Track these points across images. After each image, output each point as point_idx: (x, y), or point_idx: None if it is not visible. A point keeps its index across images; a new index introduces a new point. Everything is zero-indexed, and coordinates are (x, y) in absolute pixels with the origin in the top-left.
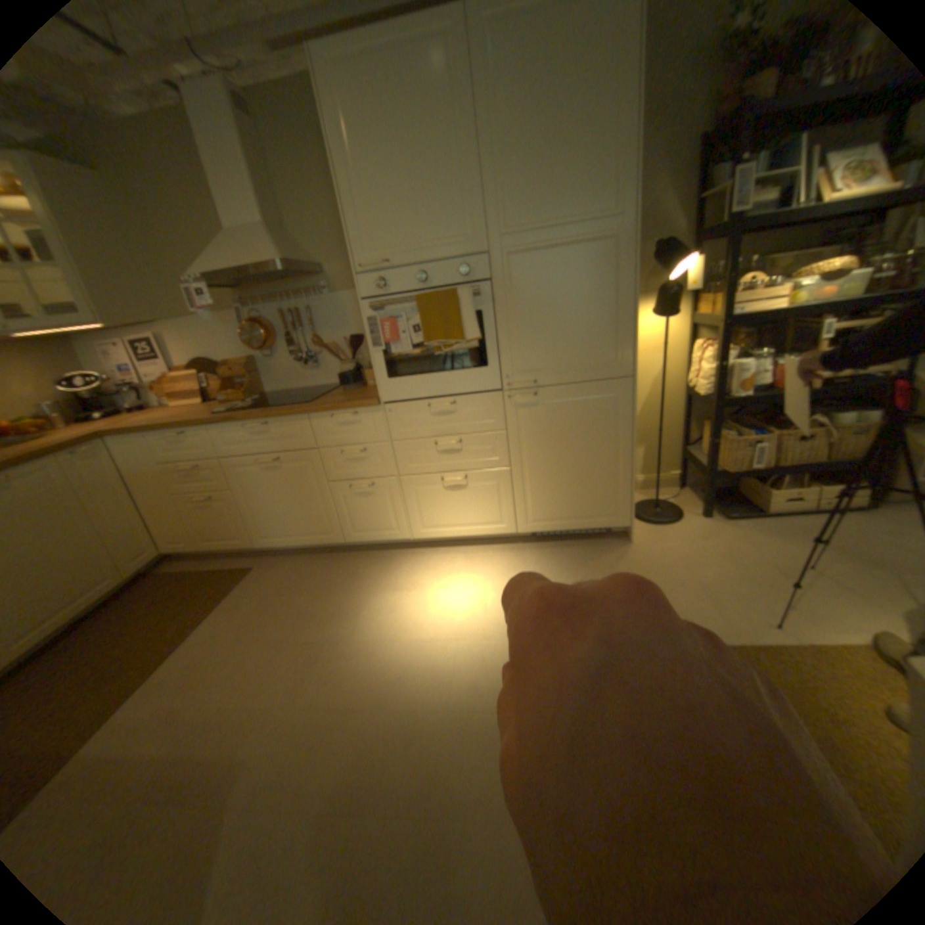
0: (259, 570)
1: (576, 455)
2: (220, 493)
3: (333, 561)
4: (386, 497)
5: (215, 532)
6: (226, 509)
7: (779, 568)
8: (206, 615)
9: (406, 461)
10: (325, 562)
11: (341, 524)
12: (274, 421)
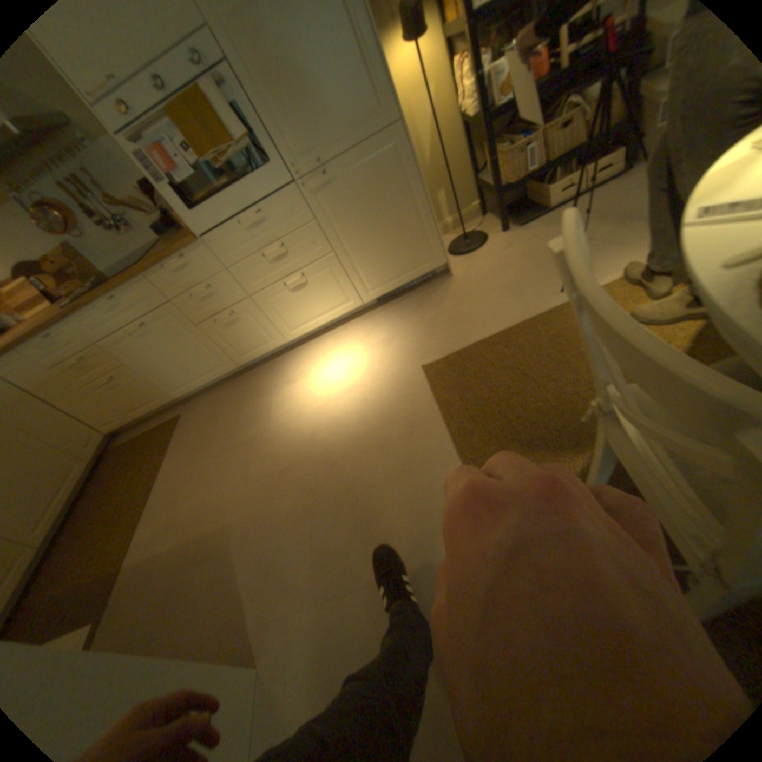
0: (186, 414)
1: (383, 218)
2: (117, 372)
3: (237, 385)
4: (249, 319)
5: (135, 403)
6: (131, 382)
7: None
8: (163, 459)
9: (248, 282)
10: (232, 388)
11: (227, 355)
12: (117, 293)
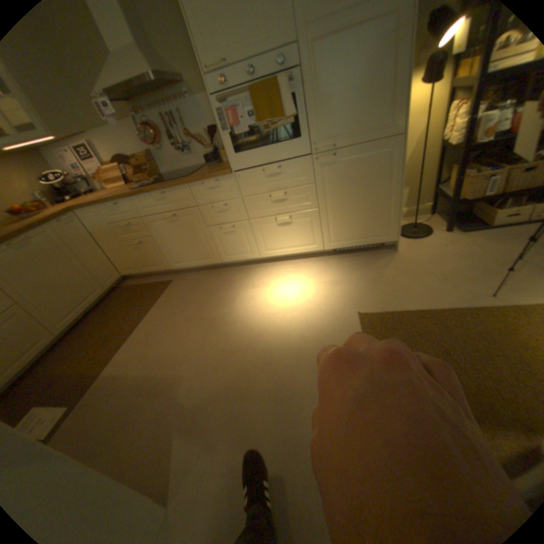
0: (176, 281)
1: (362, 196)
2: (145, 239)
3: (216, 273)
4: (242, 233)
5: (148, 262)
6: (151, 248)
7: (497, 260)
8: (151, 306)
9: (252, 210)
10: (211, 275)
11: (218, 252)
12: (168, 190)
